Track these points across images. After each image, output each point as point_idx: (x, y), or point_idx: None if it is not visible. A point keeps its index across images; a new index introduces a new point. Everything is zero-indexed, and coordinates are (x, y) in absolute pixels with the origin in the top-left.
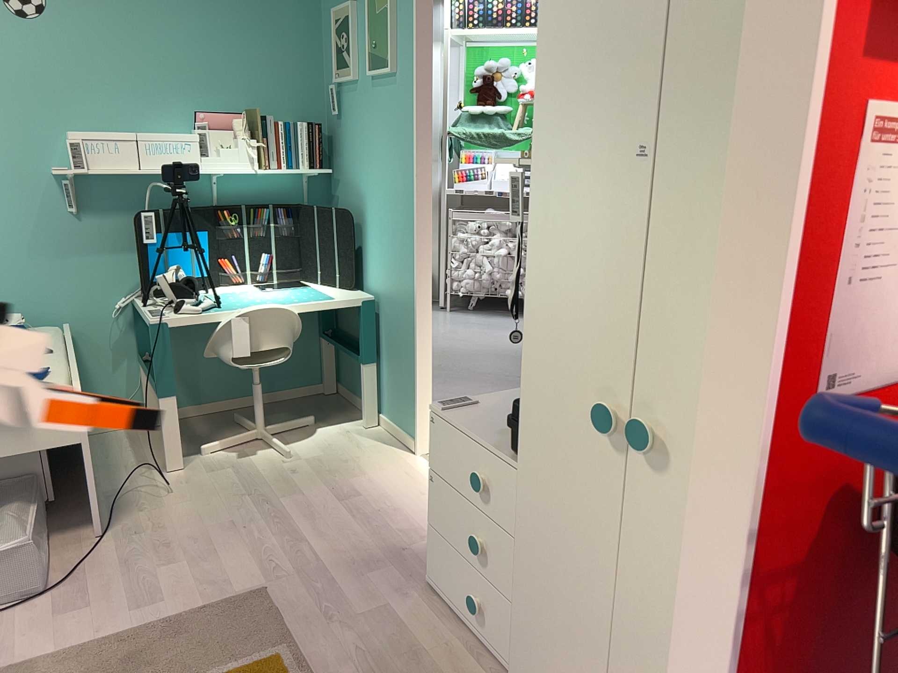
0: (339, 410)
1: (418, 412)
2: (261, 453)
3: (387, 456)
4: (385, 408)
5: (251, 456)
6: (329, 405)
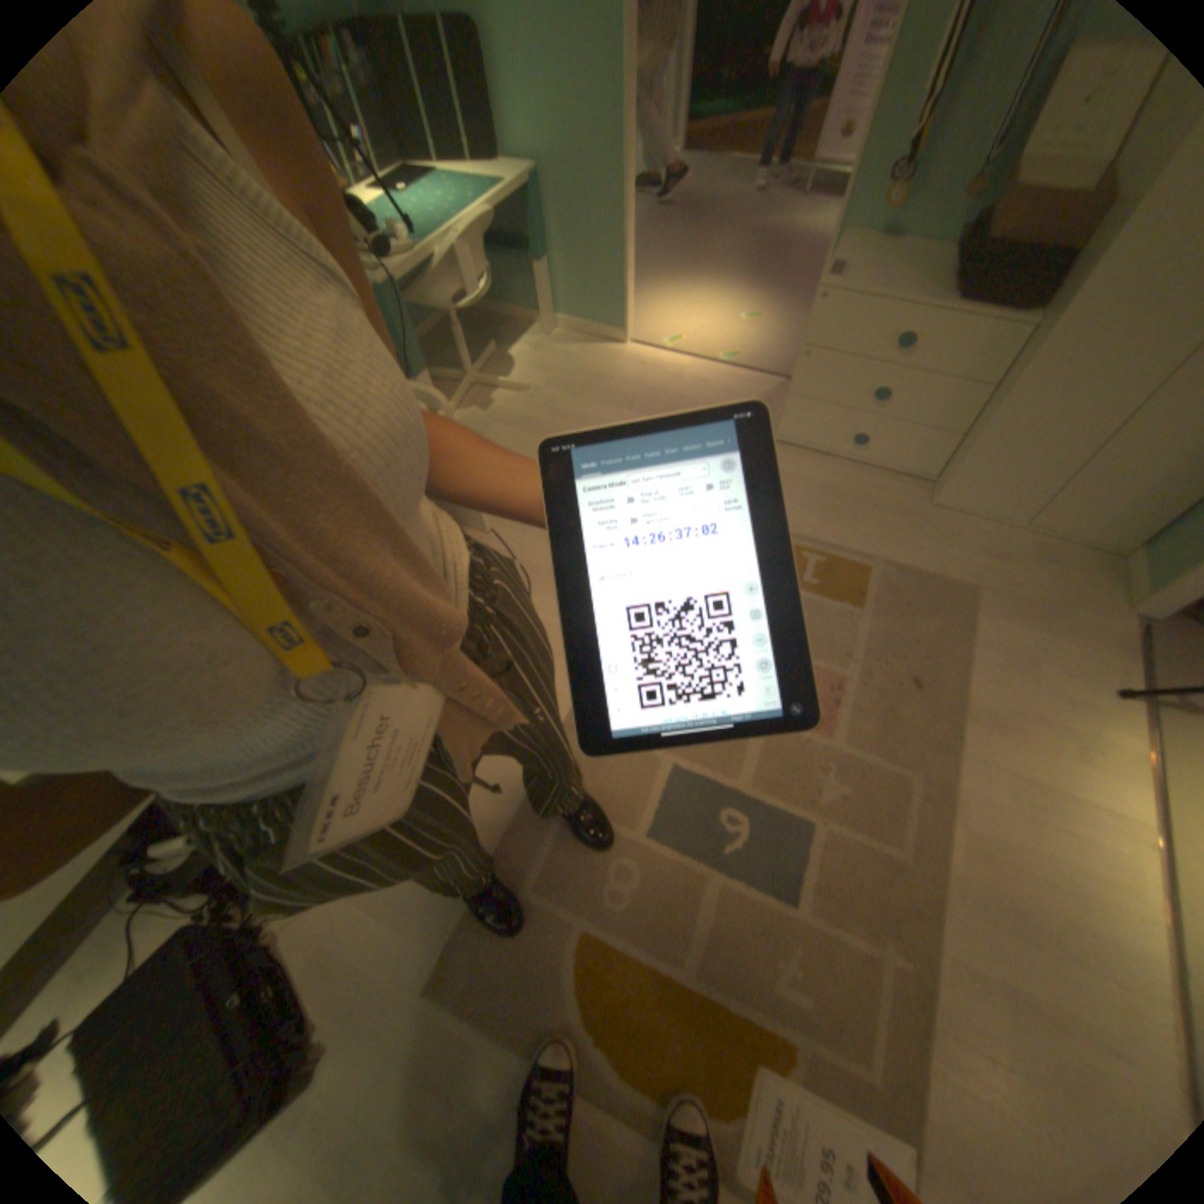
0: (495, 326)
1: (627, 299)
2: (495, 398)
3: (604, 355)
4: (561, 307)
5: (491, 405)
6: (476, 324)
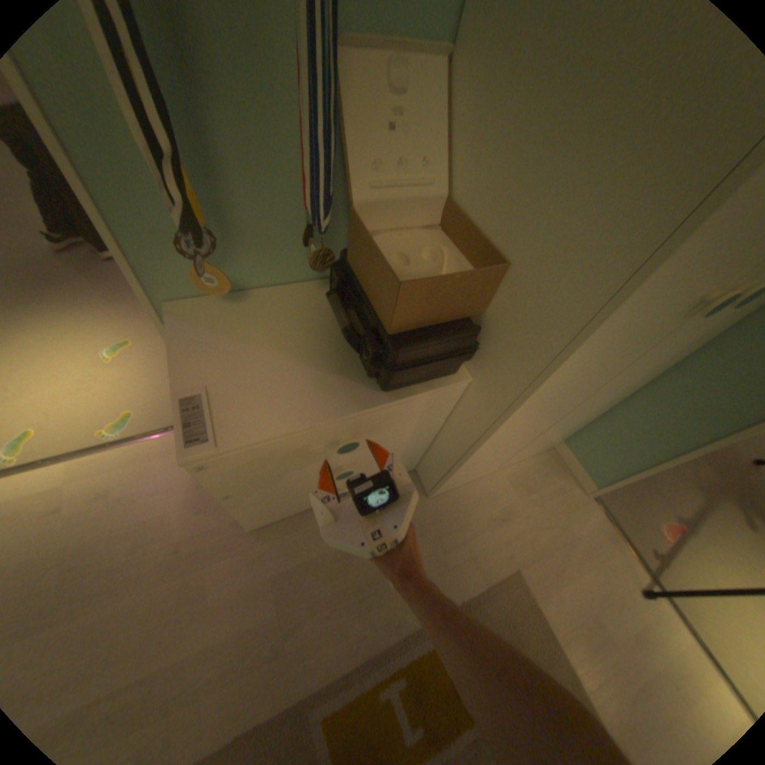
0: None
1: None
2: None
3: None
4: None
5: None
6: None
